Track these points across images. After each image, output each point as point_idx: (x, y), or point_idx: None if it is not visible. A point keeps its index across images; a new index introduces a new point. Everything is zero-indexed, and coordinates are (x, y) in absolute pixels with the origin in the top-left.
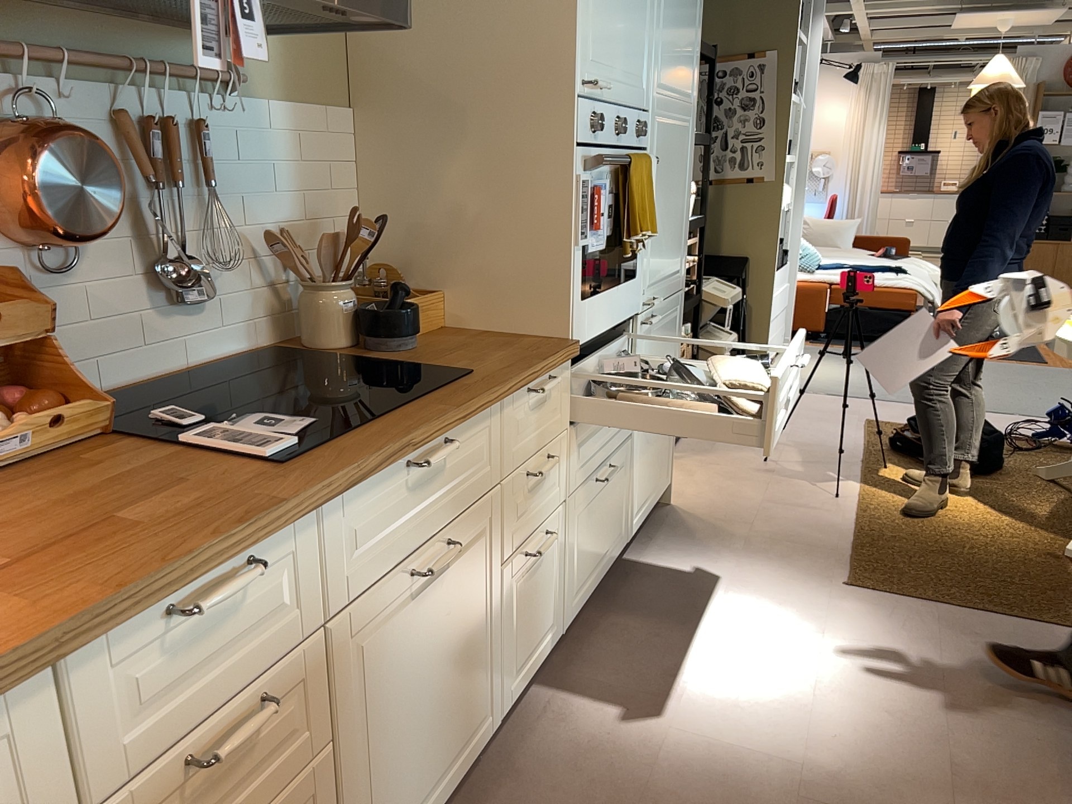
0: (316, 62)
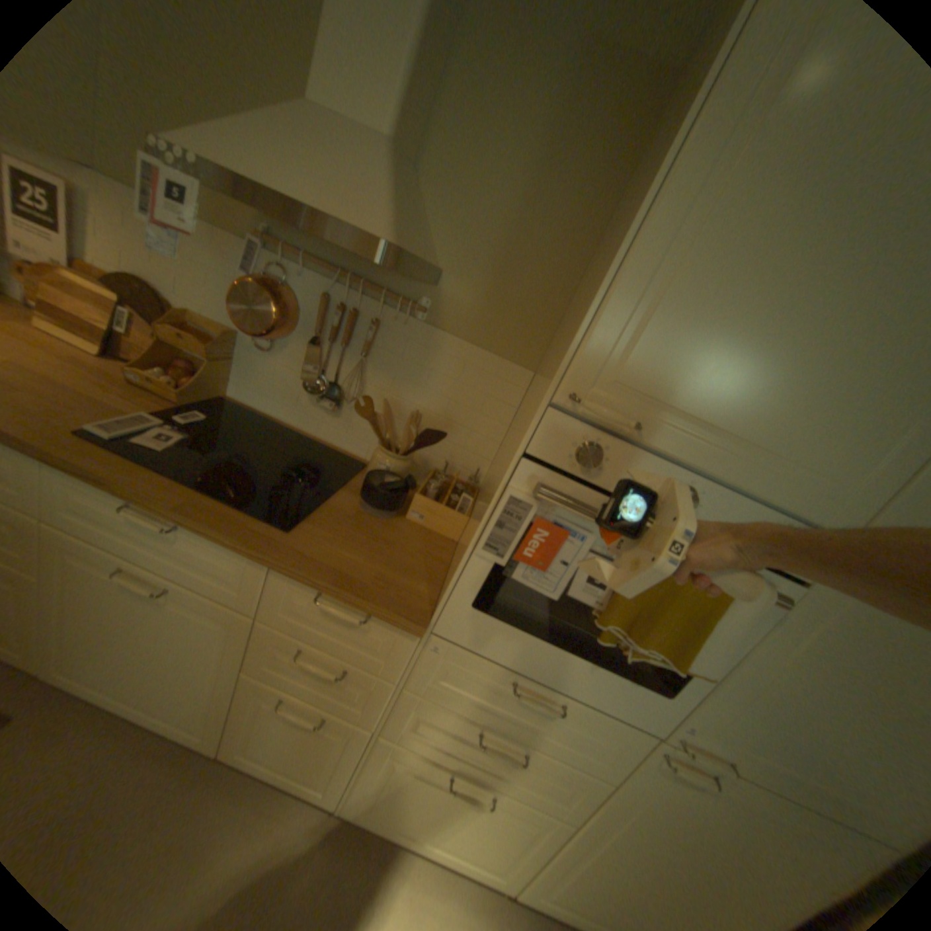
0: (512, 325)
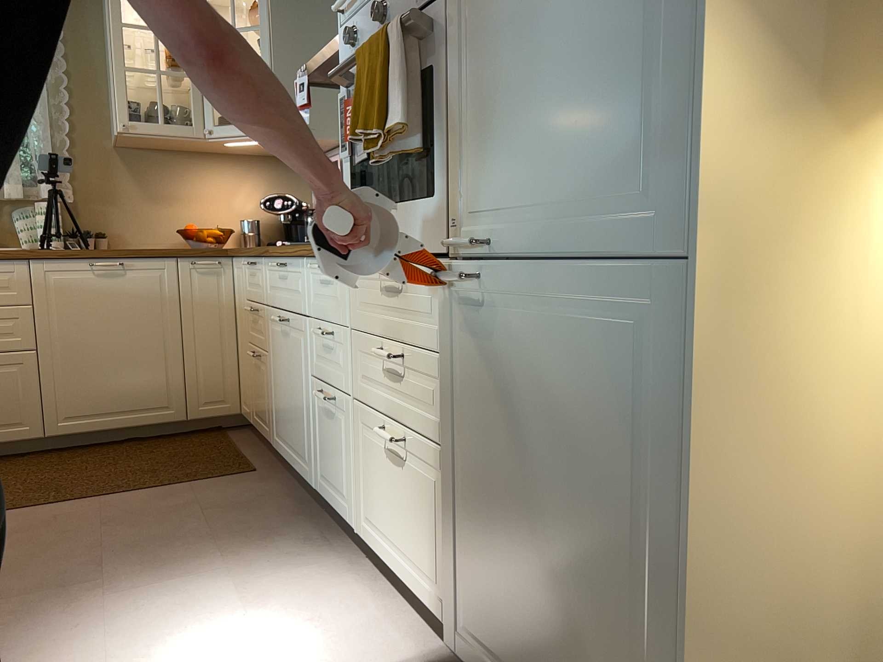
0: None
